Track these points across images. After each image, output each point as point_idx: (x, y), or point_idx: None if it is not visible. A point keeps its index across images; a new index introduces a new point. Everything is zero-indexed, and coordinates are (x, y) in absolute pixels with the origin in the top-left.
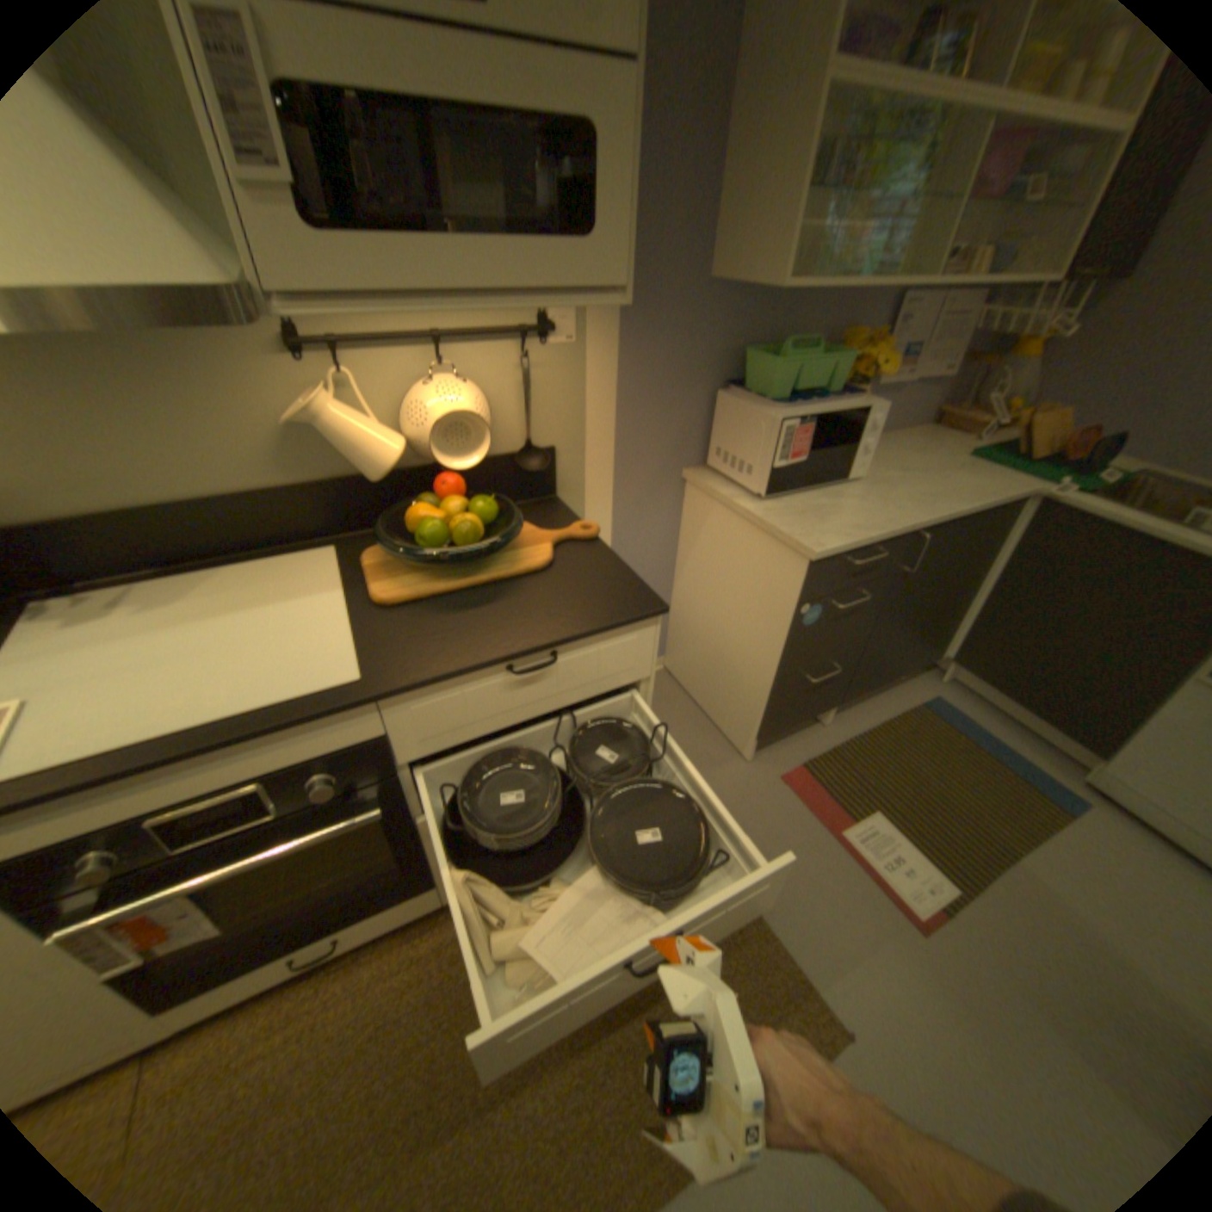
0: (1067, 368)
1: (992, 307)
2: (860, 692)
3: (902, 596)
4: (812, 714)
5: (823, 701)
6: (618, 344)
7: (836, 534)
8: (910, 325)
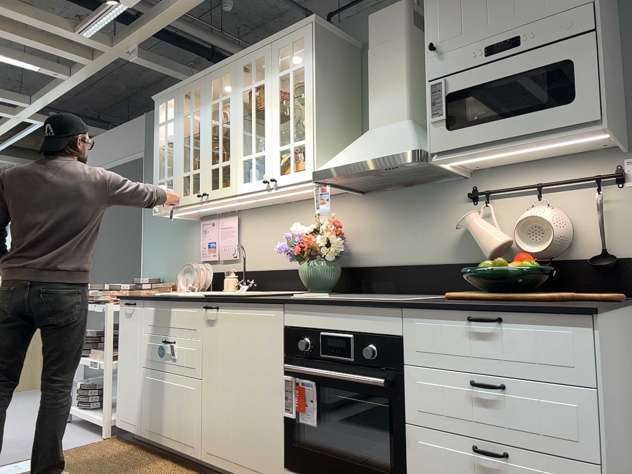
0: None
1: None
2: None
3: None
4: None
5: None
6: None
7: None
8: None
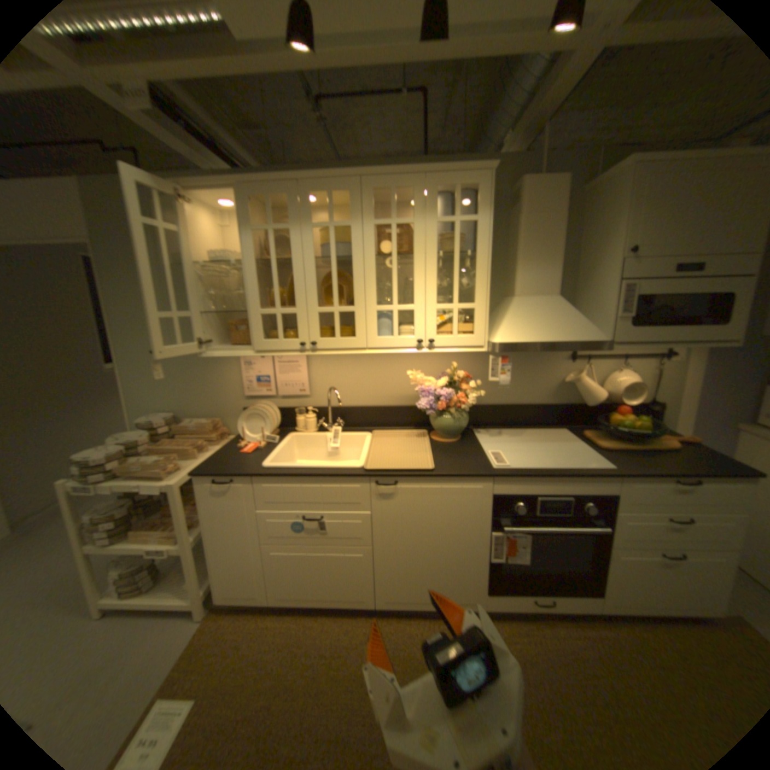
0: None
1: None
2: None
3: None
4: None
5: None
6: (706, 362)
7: None
8: None
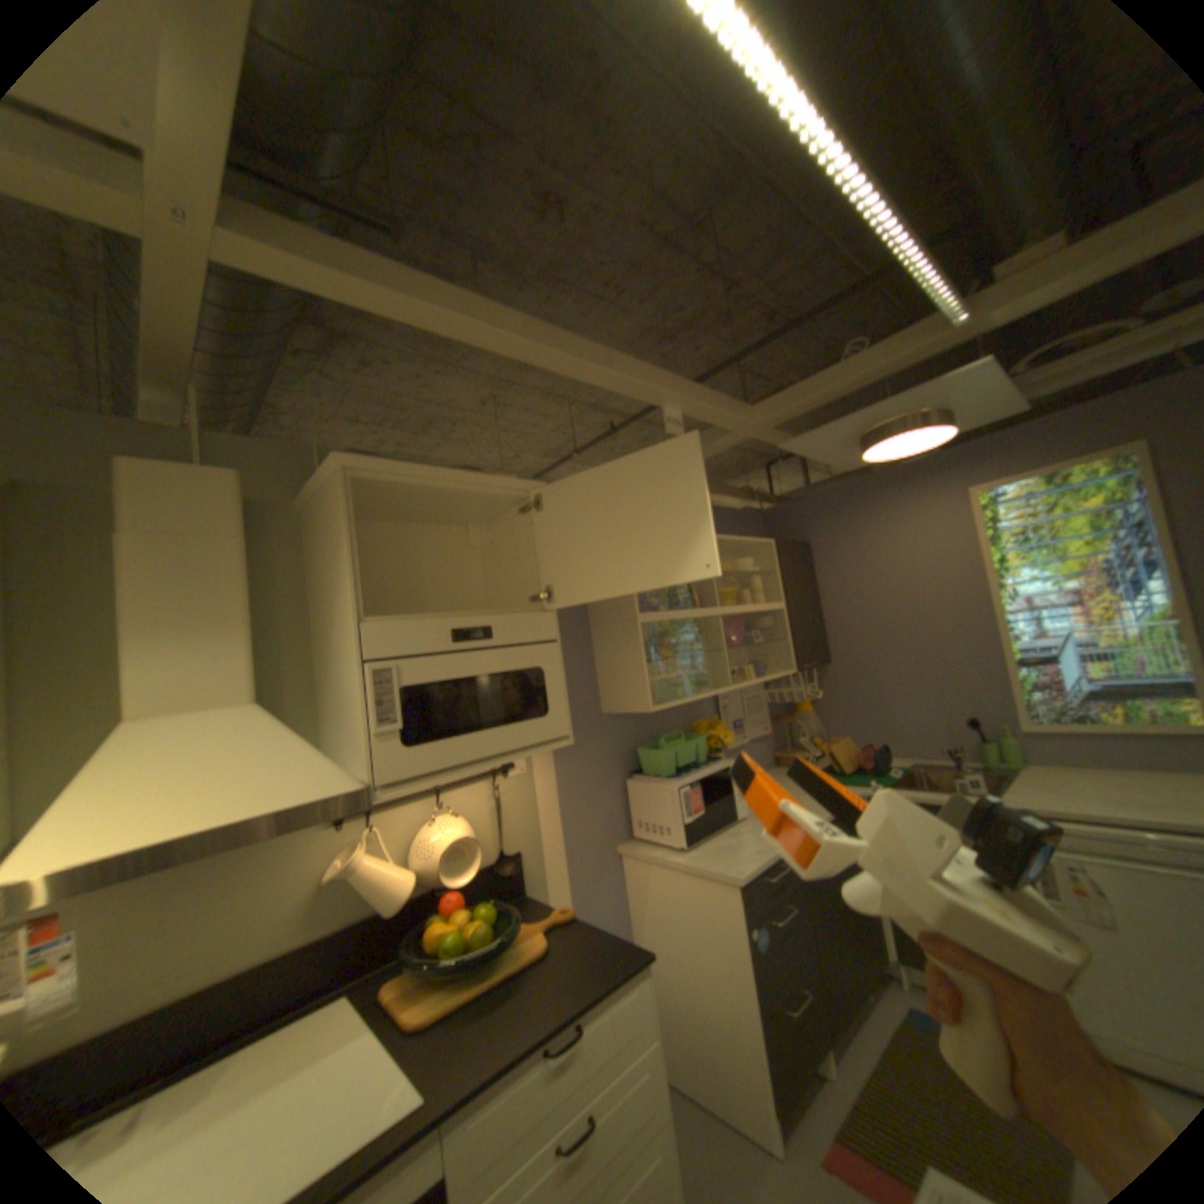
0: (832, 715)
1: (769, 691)
2: (841, 1026)
3: (820, 906)
4: (812, 1066)
5: (814, 1045)
6: (553, 767)
7: (747, 863)
8: (728, 712)
